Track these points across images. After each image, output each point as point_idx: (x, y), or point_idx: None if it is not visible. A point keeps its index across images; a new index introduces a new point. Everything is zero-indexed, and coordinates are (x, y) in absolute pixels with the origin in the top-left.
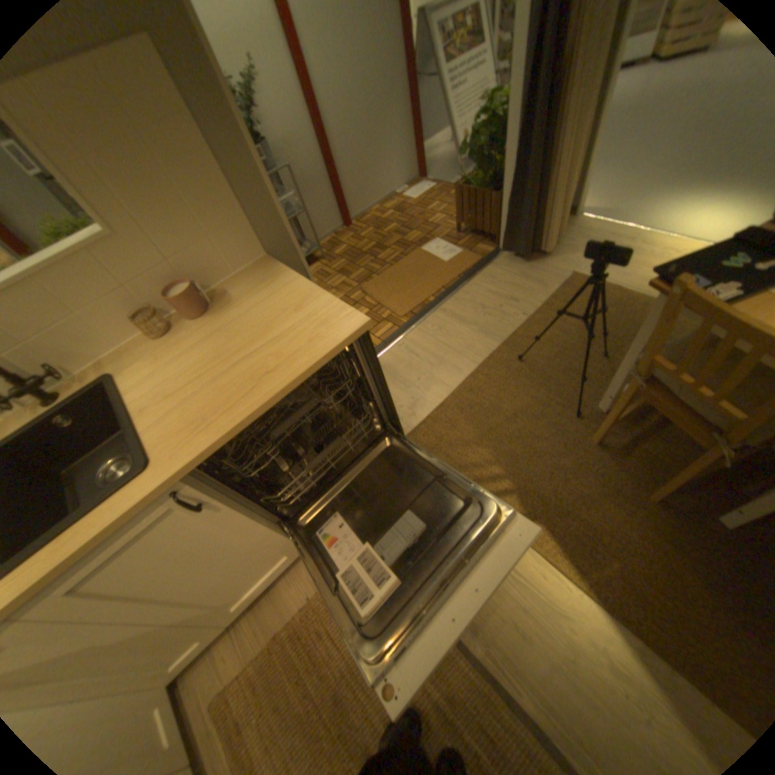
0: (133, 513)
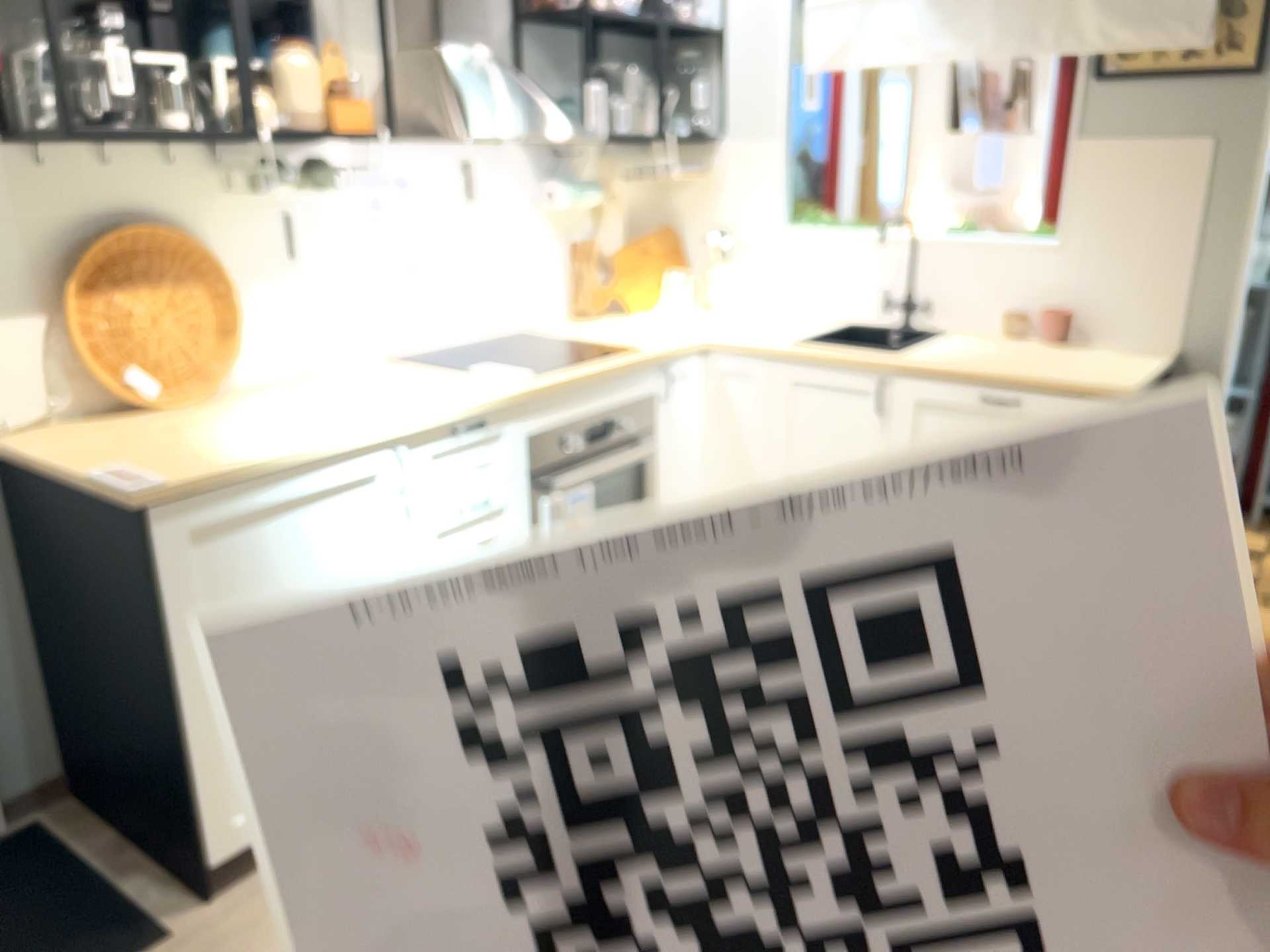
0: (864, 363)
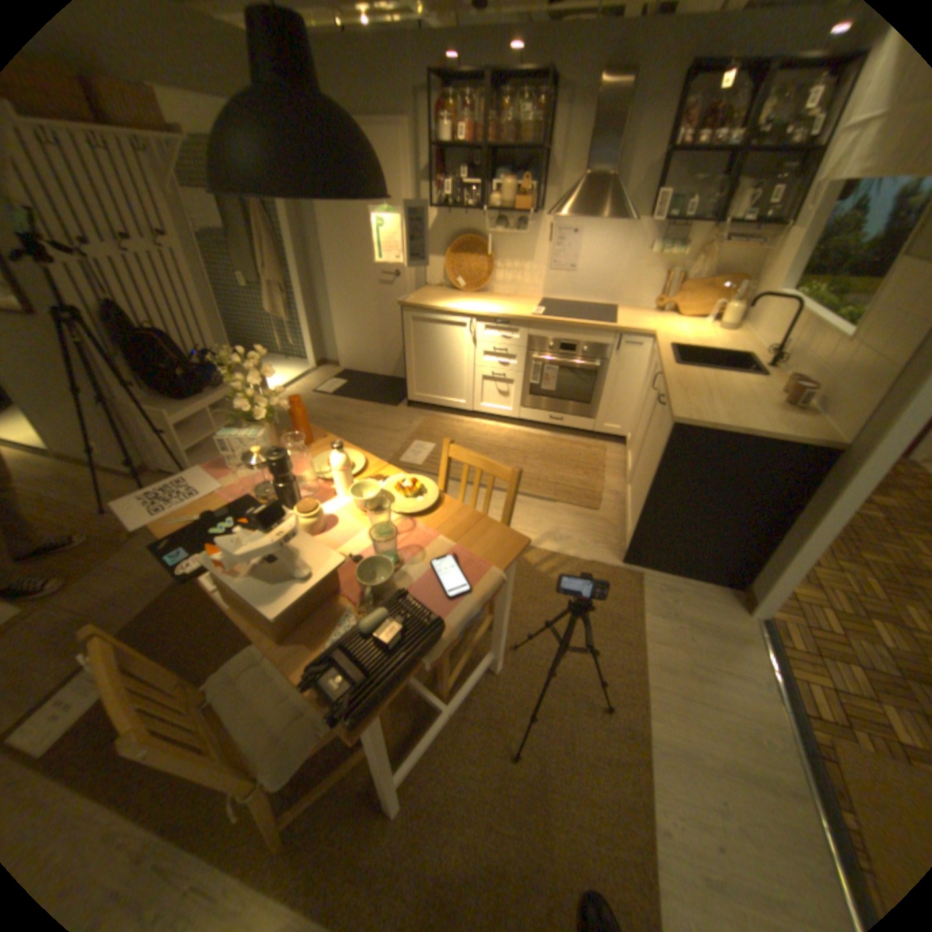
0: (660, 363)
